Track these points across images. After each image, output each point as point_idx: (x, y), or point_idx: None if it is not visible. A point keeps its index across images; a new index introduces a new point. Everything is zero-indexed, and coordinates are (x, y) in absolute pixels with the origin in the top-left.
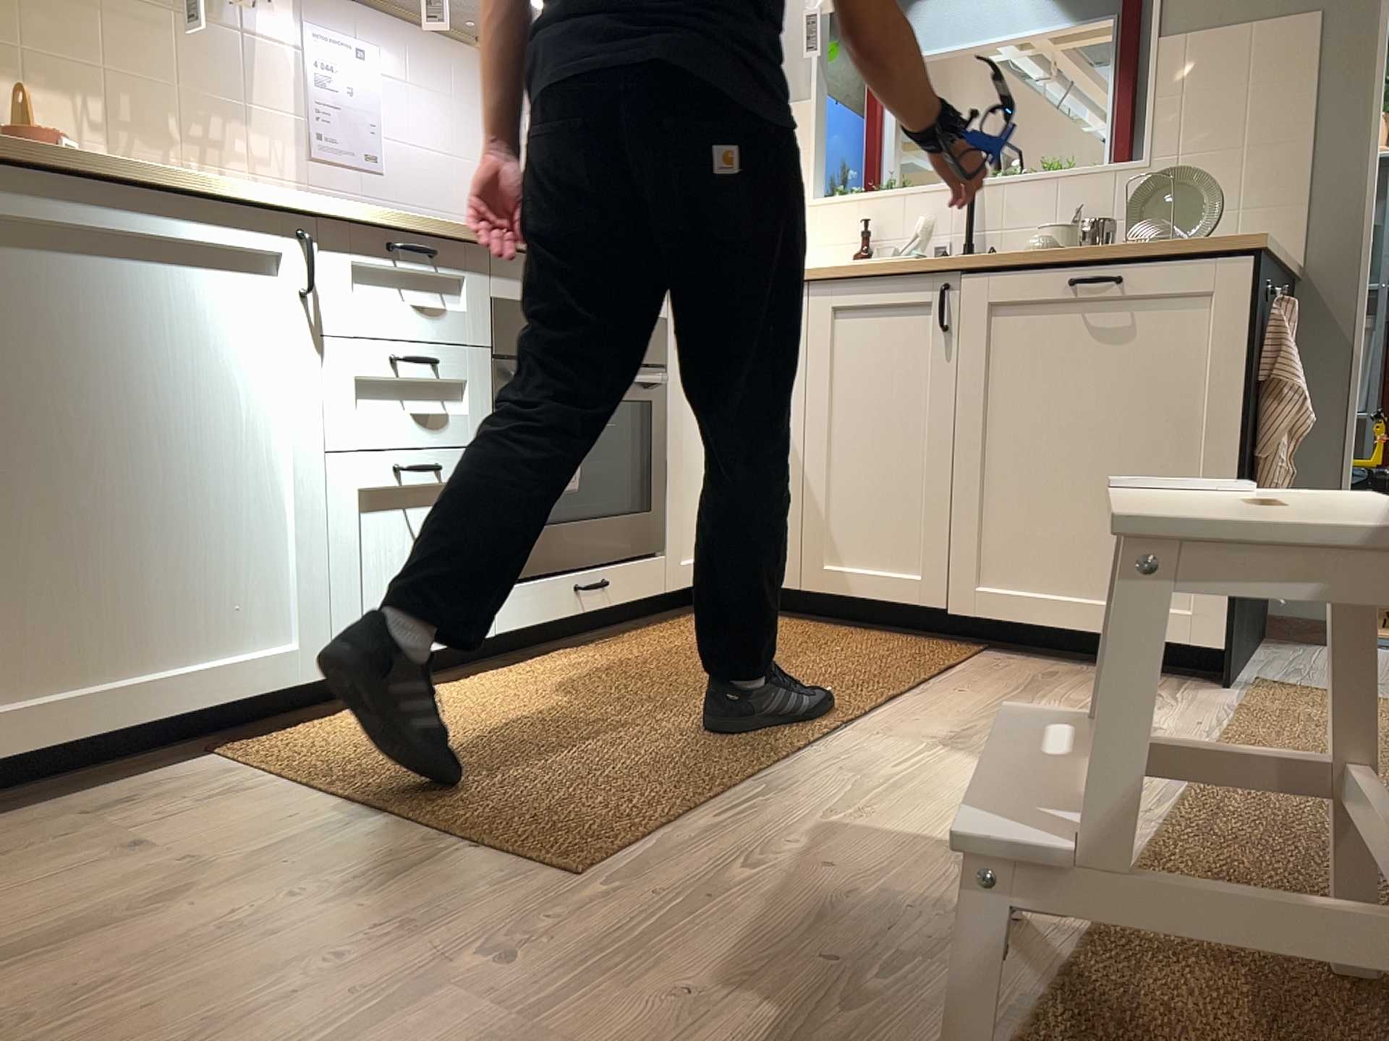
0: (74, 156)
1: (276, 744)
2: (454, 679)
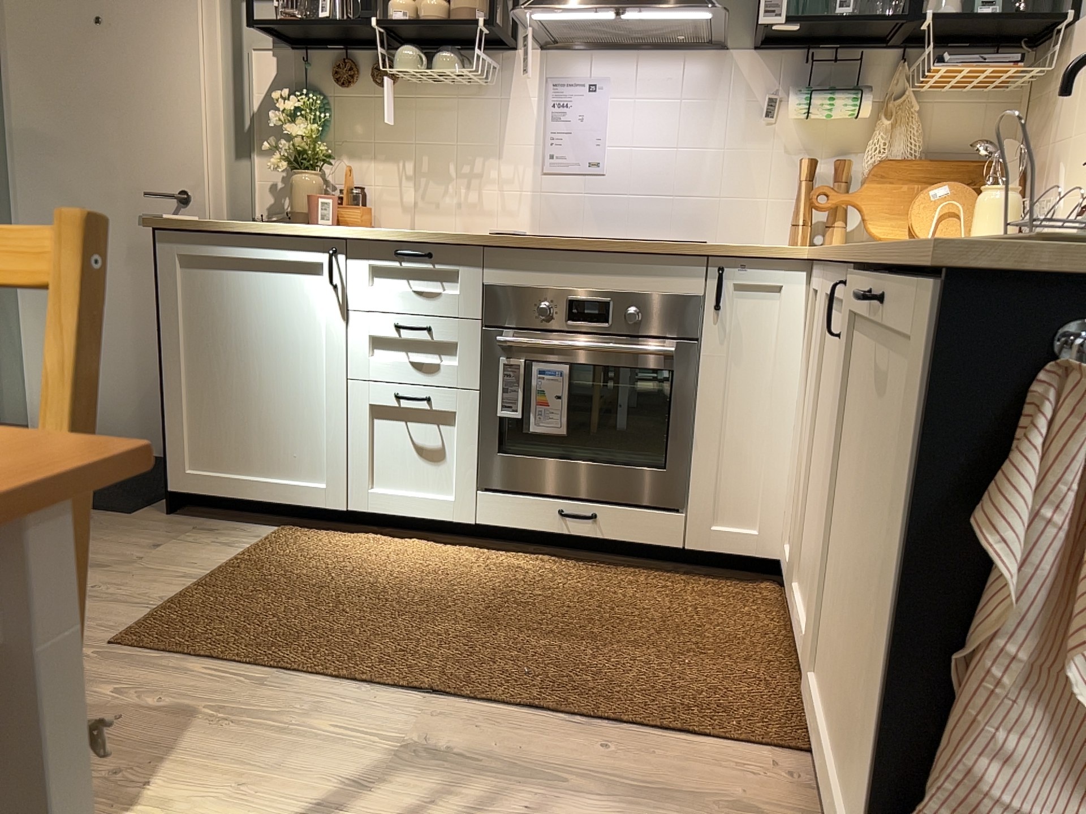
0: (216, 223)
1: (305, 535)
2: (460, 545)
